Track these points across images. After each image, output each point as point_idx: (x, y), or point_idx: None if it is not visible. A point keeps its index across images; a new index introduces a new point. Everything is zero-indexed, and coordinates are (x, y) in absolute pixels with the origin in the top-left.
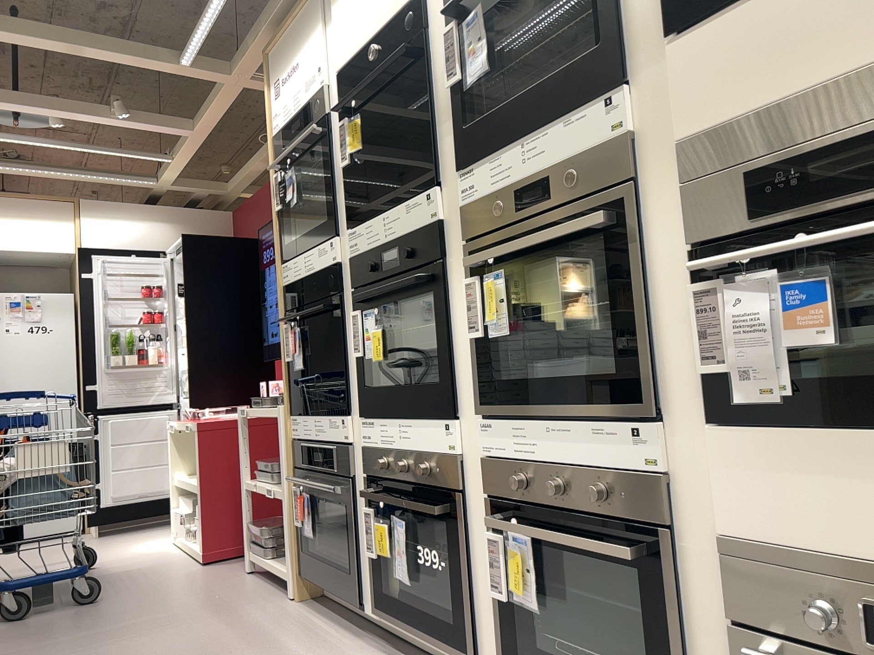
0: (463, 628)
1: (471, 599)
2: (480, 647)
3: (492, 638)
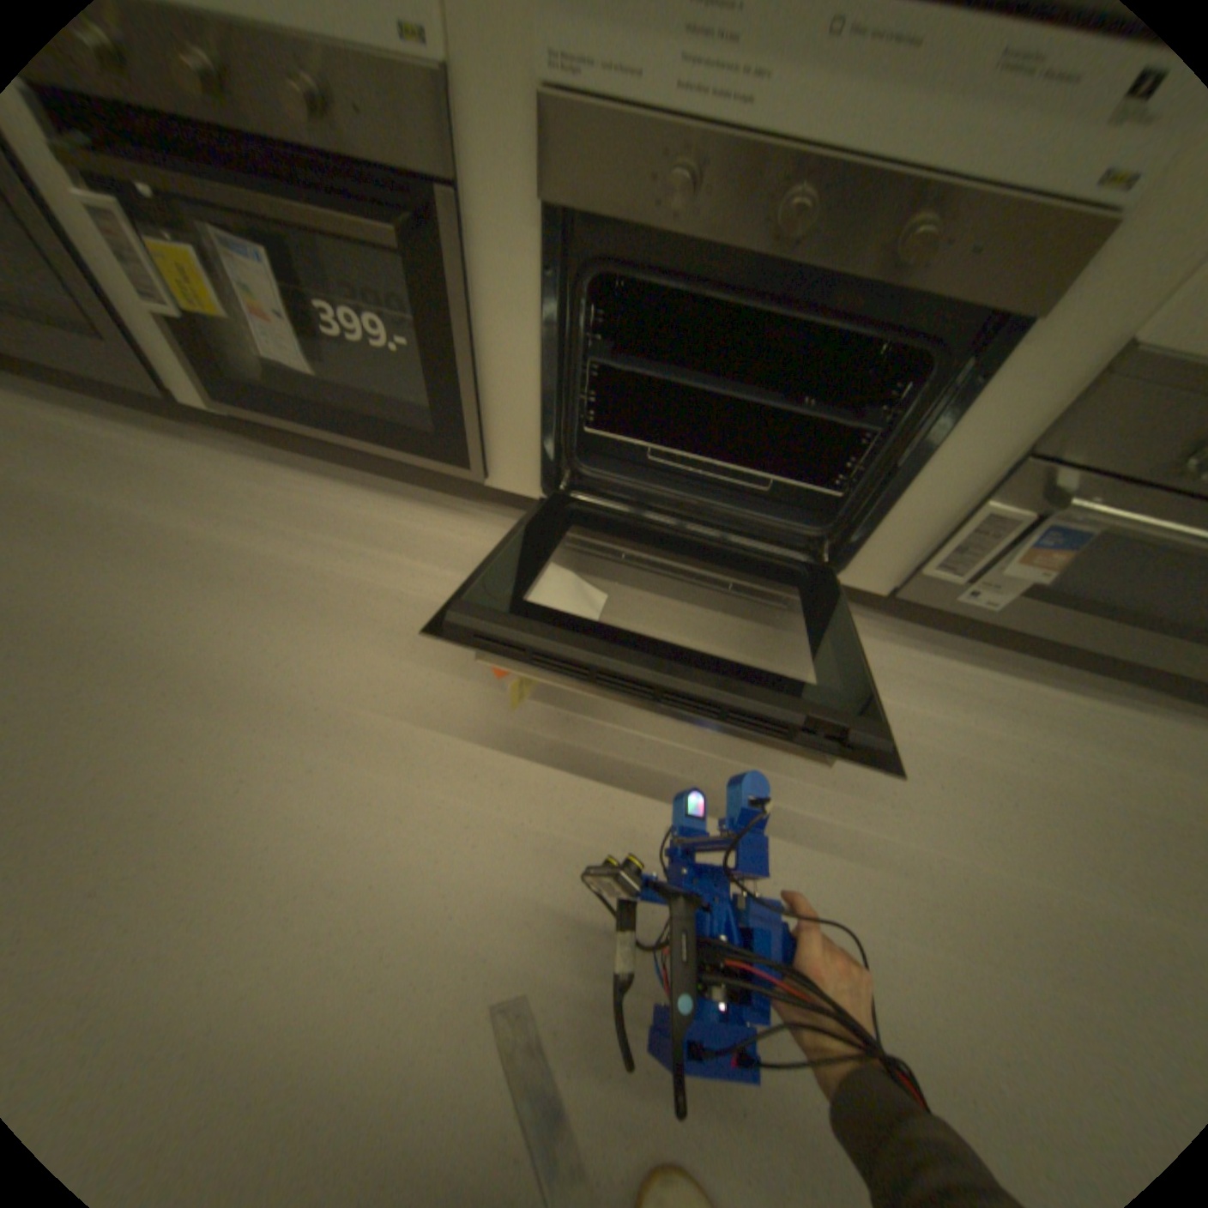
0: (460, 438)
1: (474, 398)
2: (485, 455)
3: (520, 449)
